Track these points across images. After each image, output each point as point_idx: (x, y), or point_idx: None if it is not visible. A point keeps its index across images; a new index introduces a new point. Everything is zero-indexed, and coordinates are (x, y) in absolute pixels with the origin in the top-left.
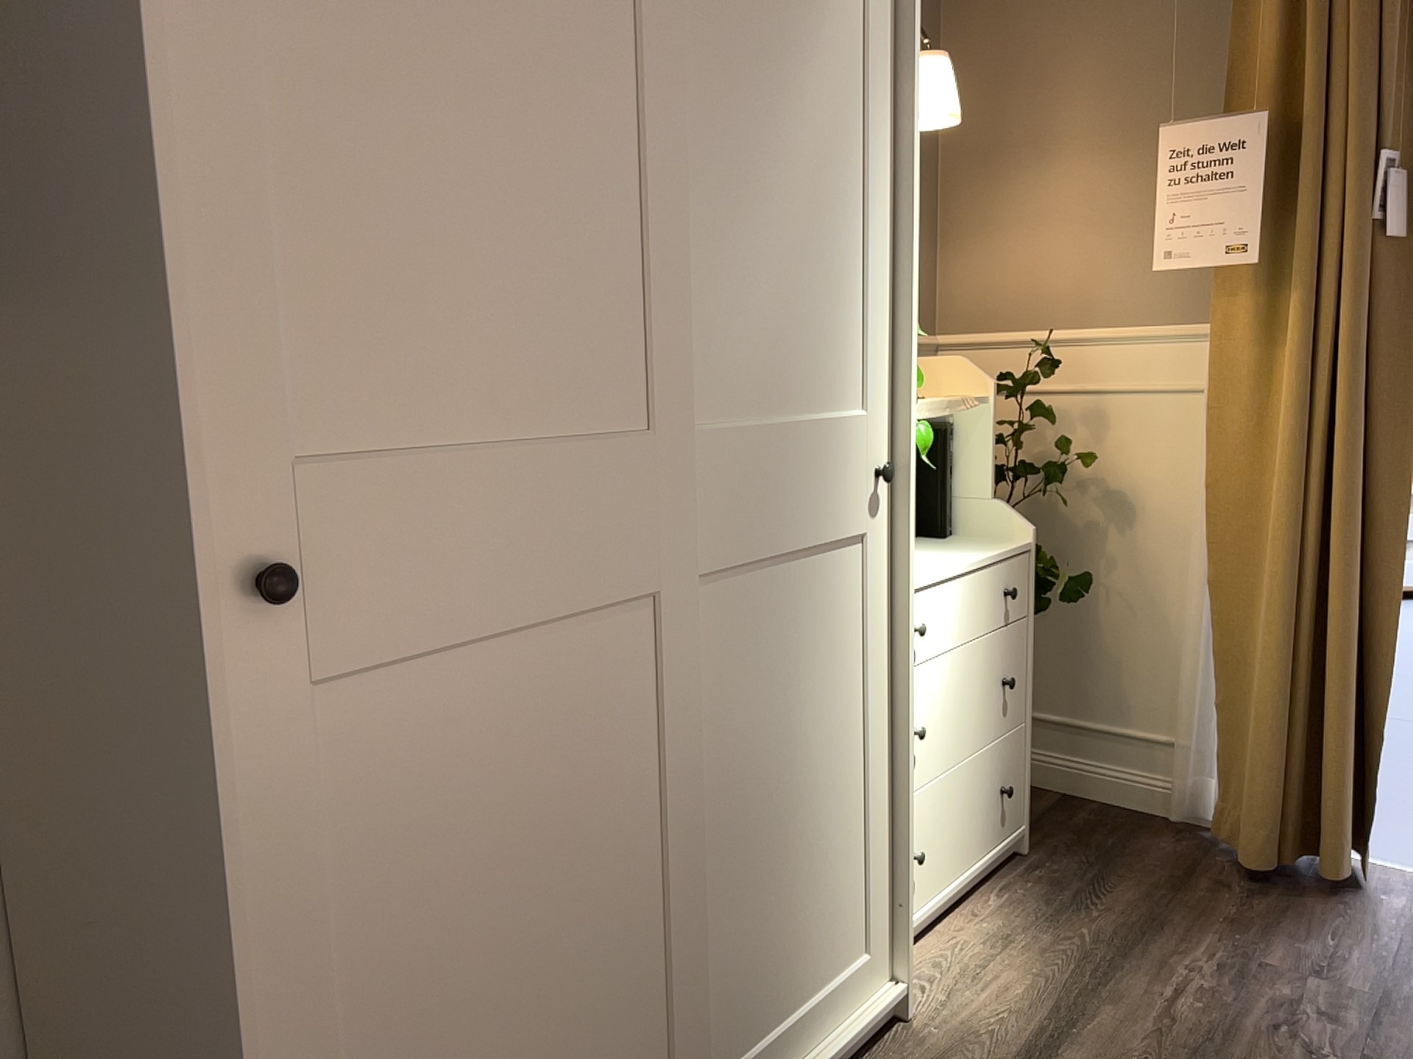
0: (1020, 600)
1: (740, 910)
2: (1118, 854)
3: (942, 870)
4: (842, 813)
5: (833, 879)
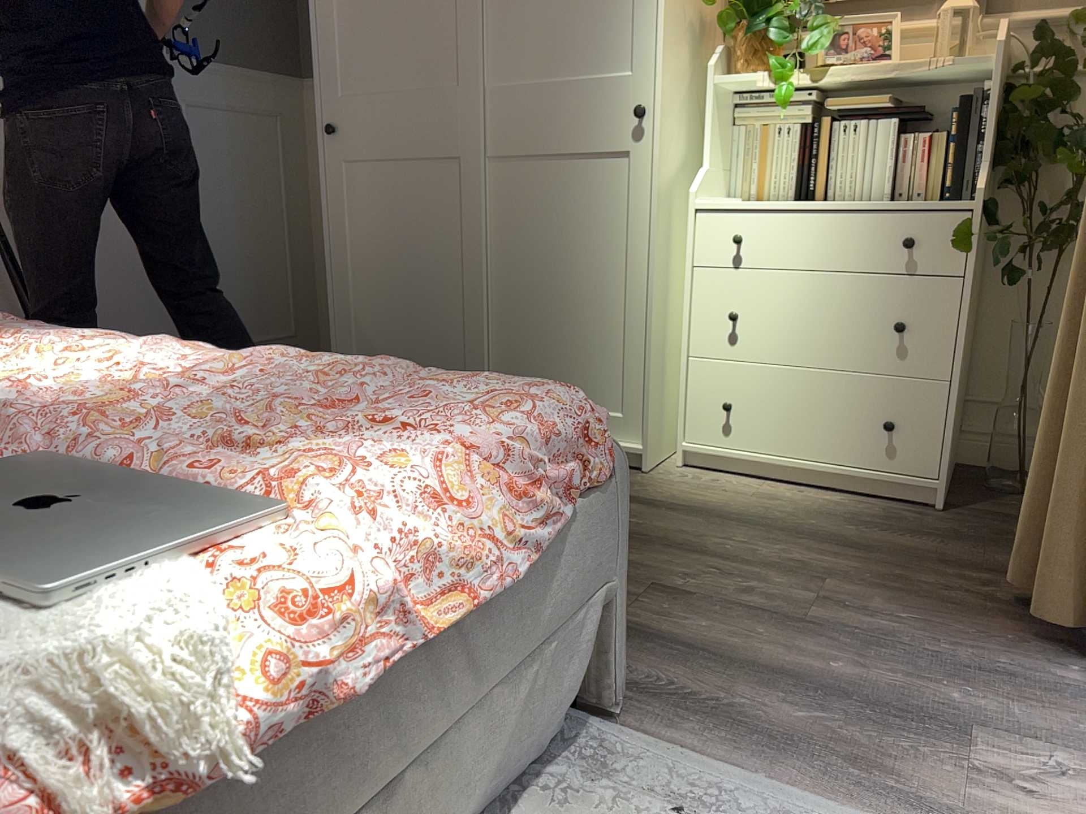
0: (942, 256)
1: (520, 327)
2: (1000, 548)
3: (772, 438)
4: (602, 318)
5: (593, 351)
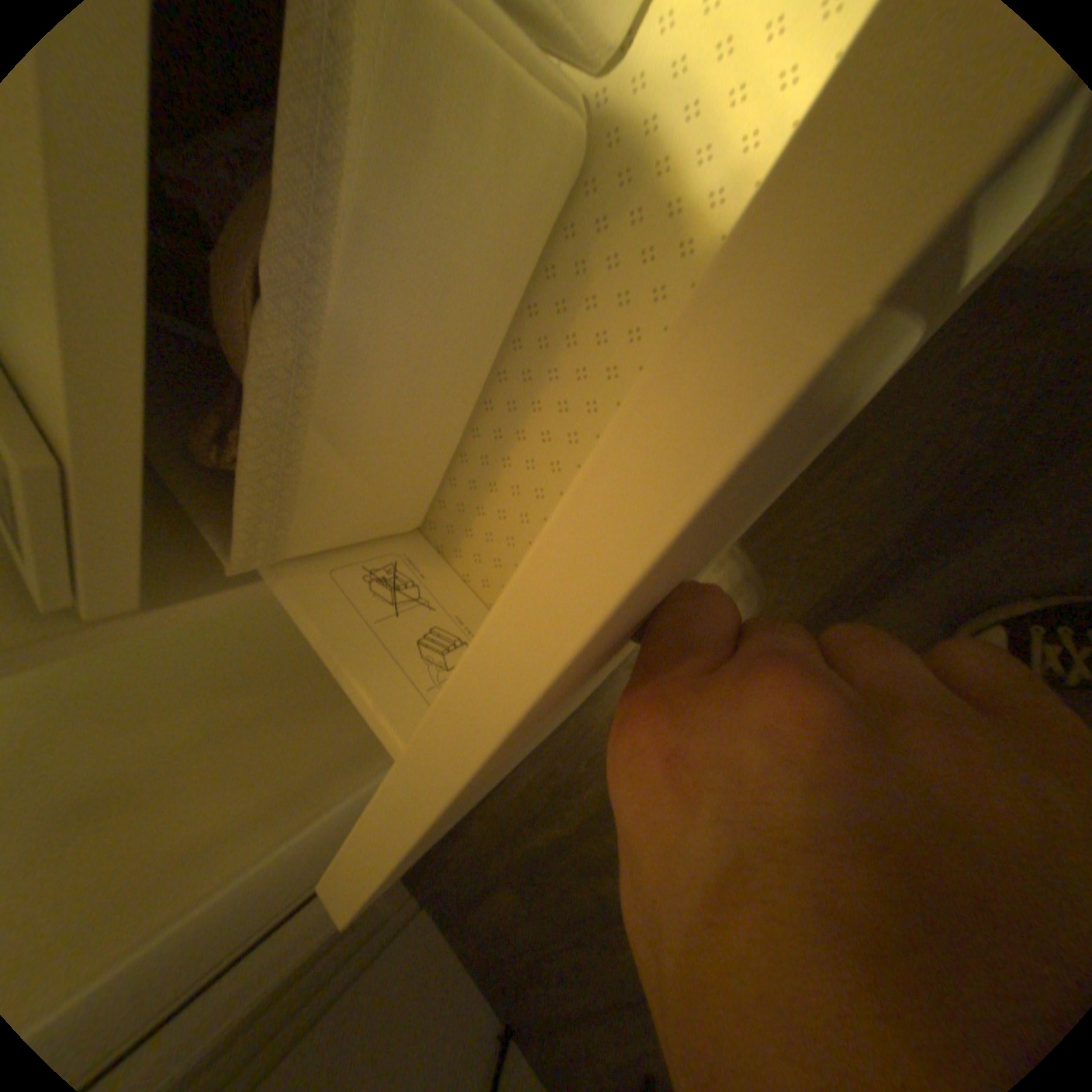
0: None
1: None
2: None
3: None
4: None
5: None
